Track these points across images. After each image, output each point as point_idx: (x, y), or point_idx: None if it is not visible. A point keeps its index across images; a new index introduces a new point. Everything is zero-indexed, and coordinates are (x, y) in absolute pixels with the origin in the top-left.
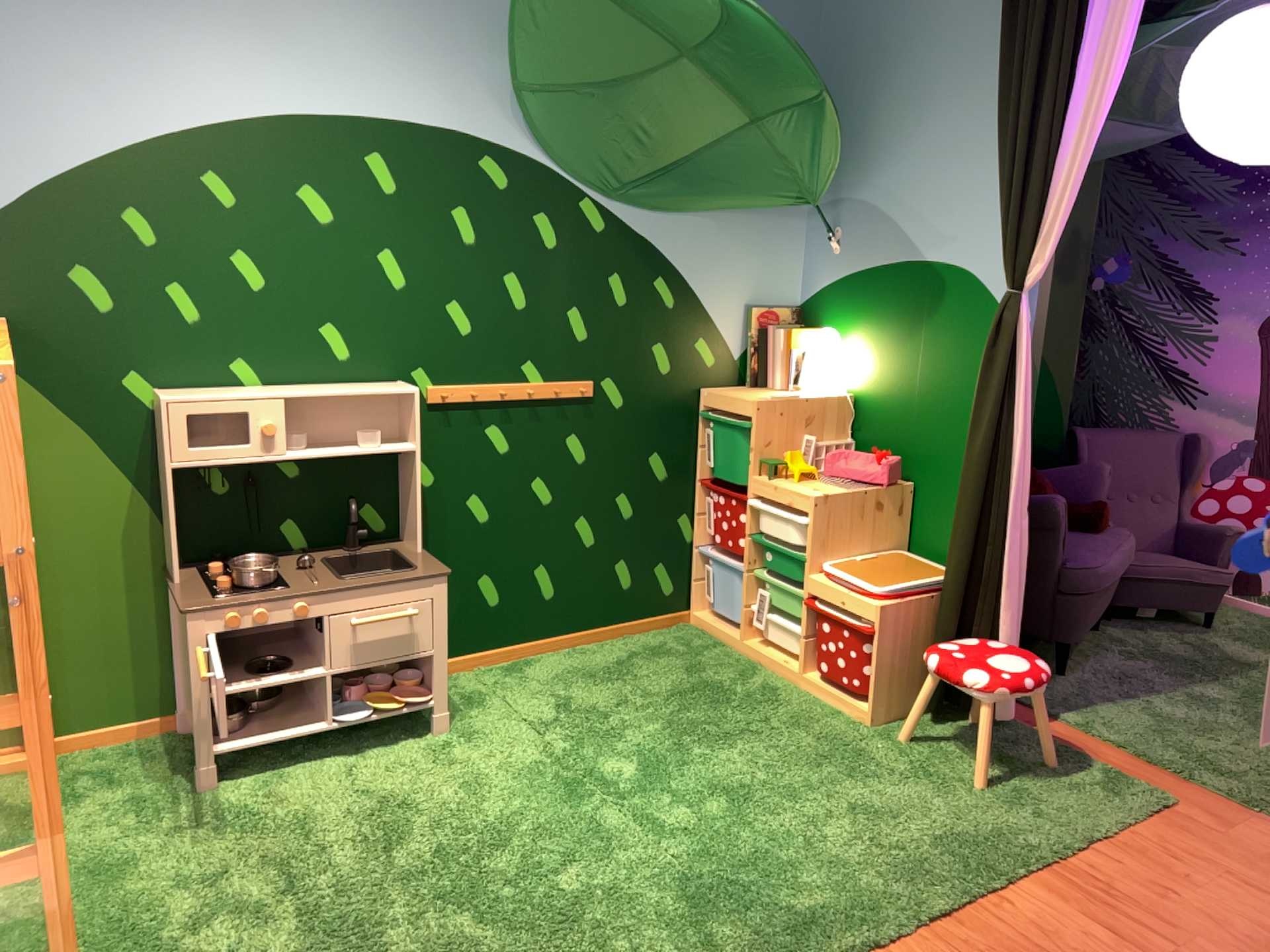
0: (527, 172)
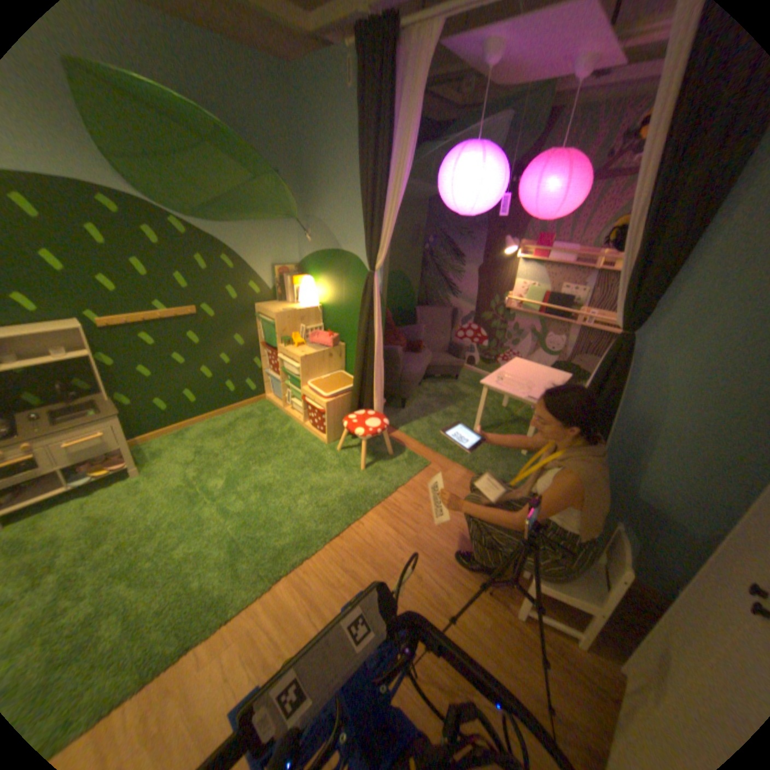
0: (127, 200)
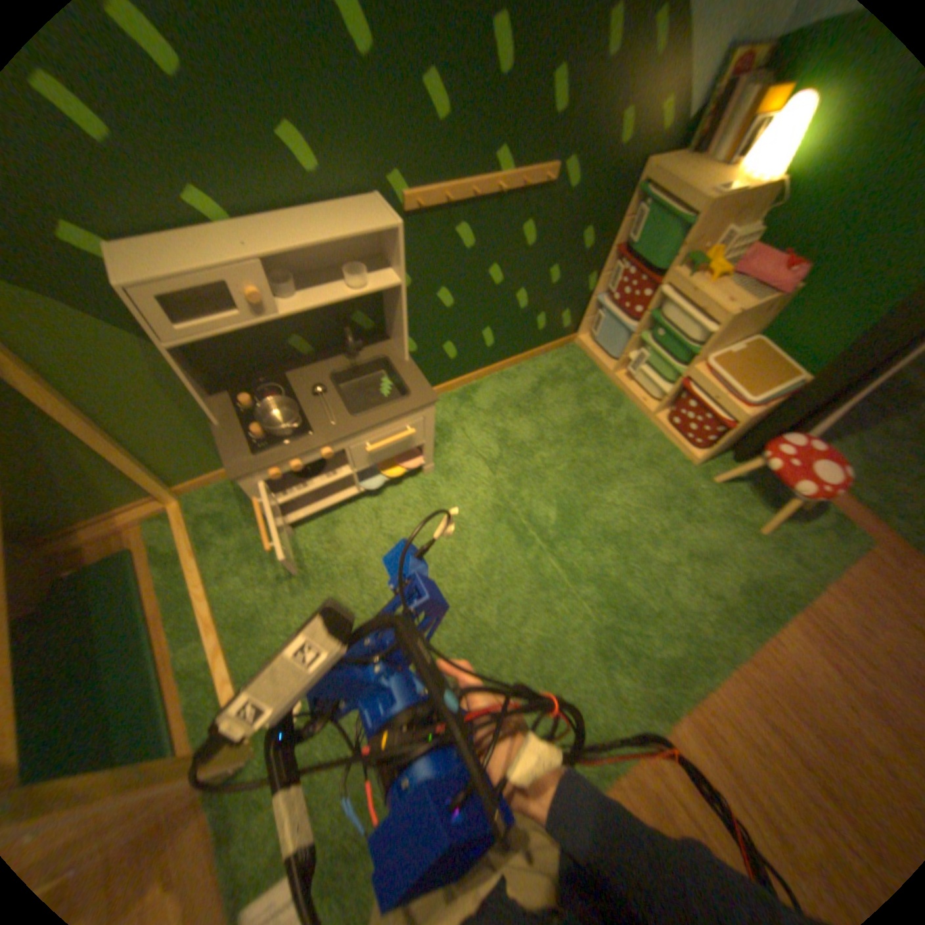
0: None
